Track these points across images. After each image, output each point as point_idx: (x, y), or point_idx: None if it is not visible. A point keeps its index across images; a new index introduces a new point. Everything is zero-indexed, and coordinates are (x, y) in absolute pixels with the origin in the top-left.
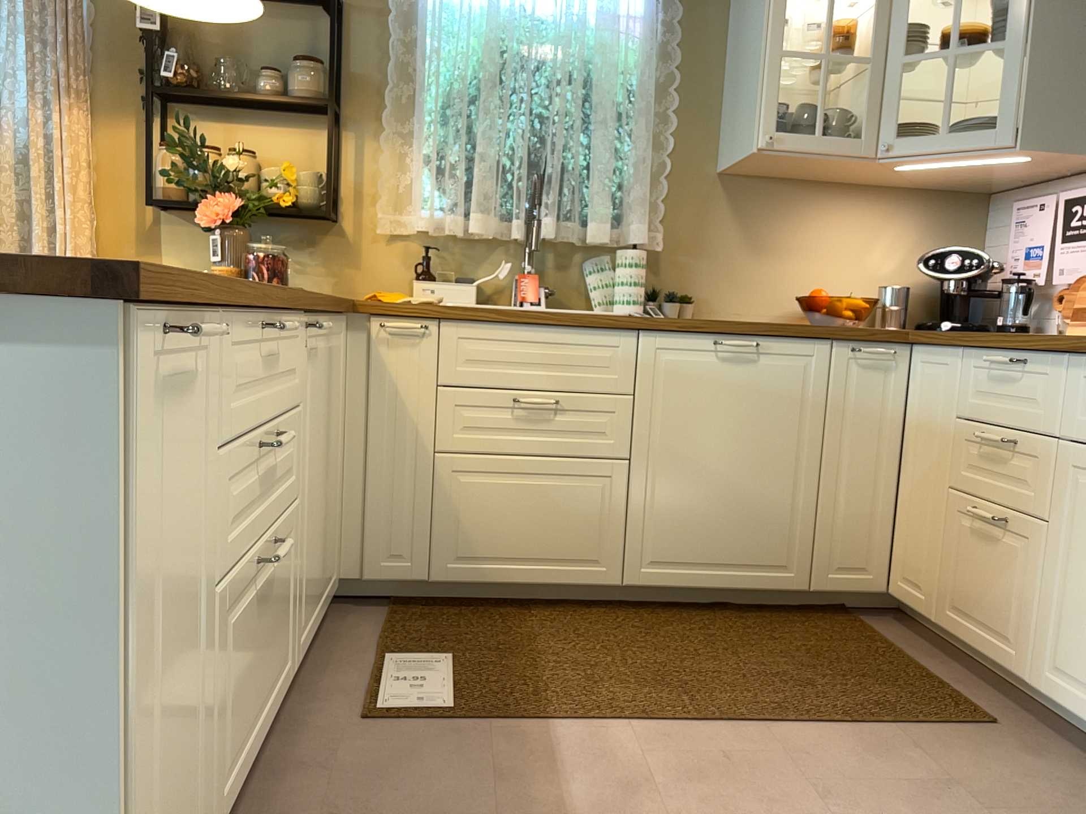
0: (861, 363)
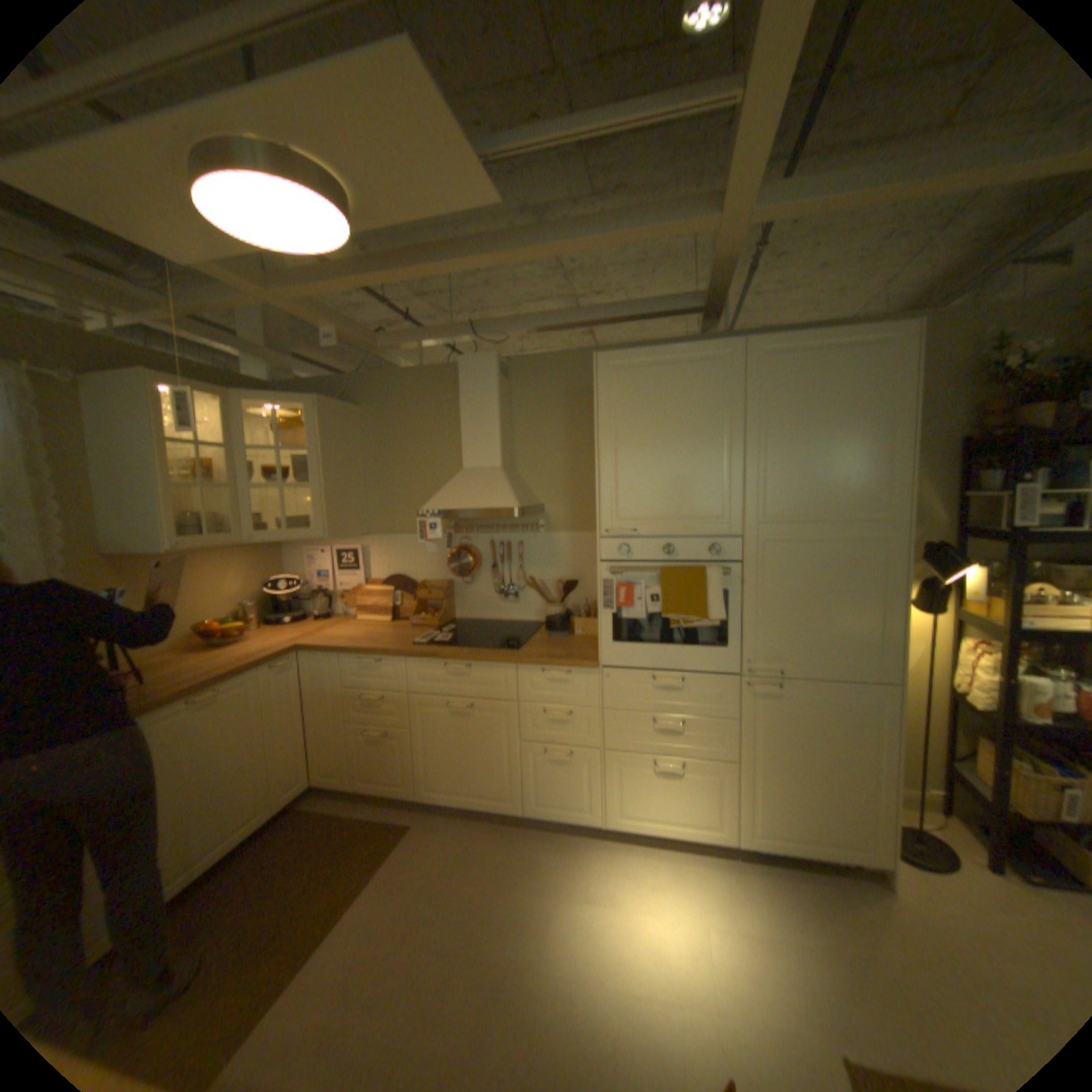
0: (273, 675)
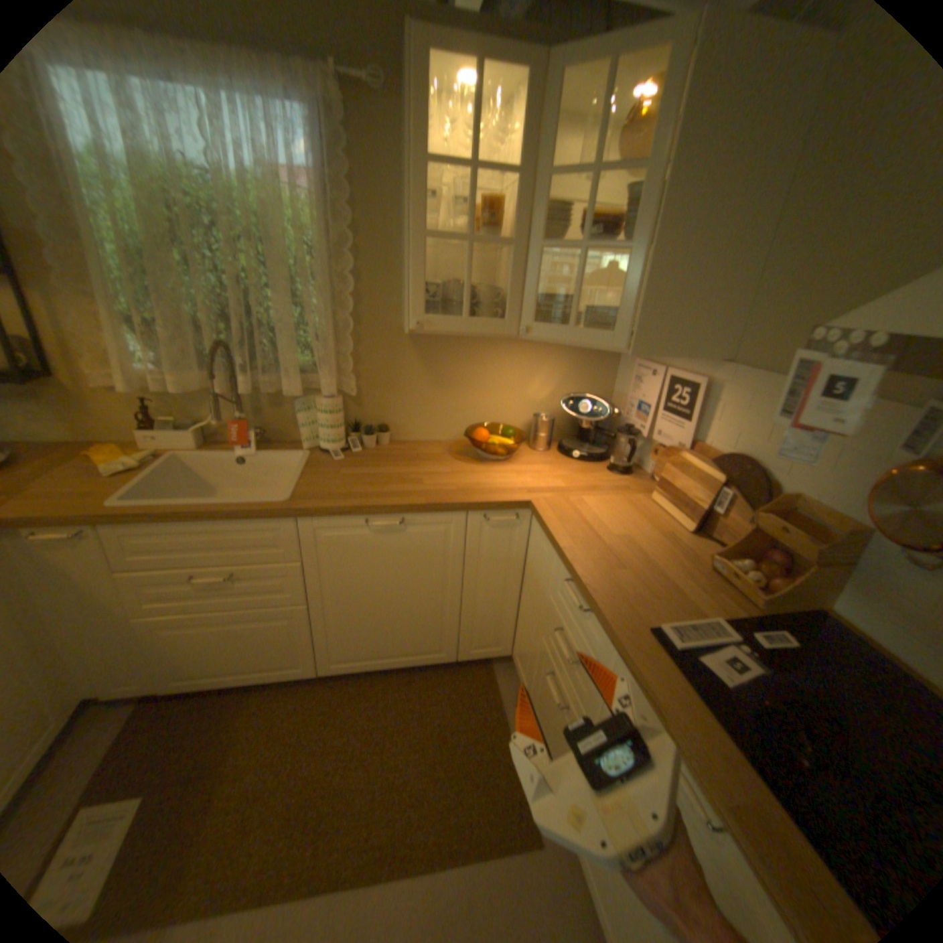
0: (491, 524)
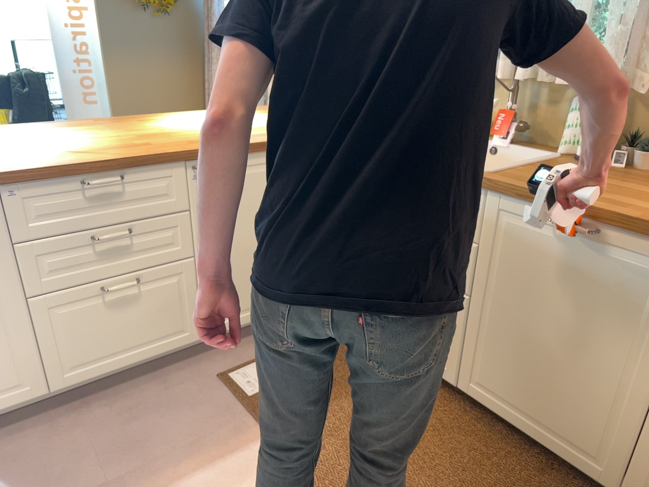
0: None
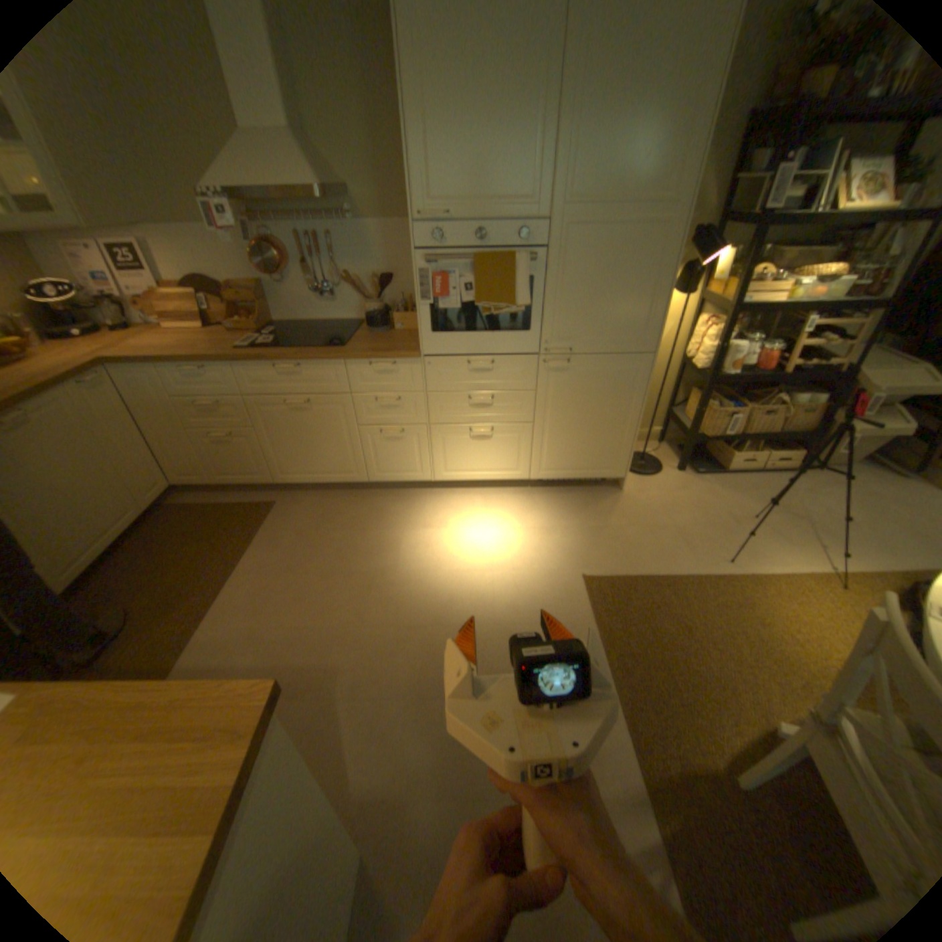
0: (85, 389)
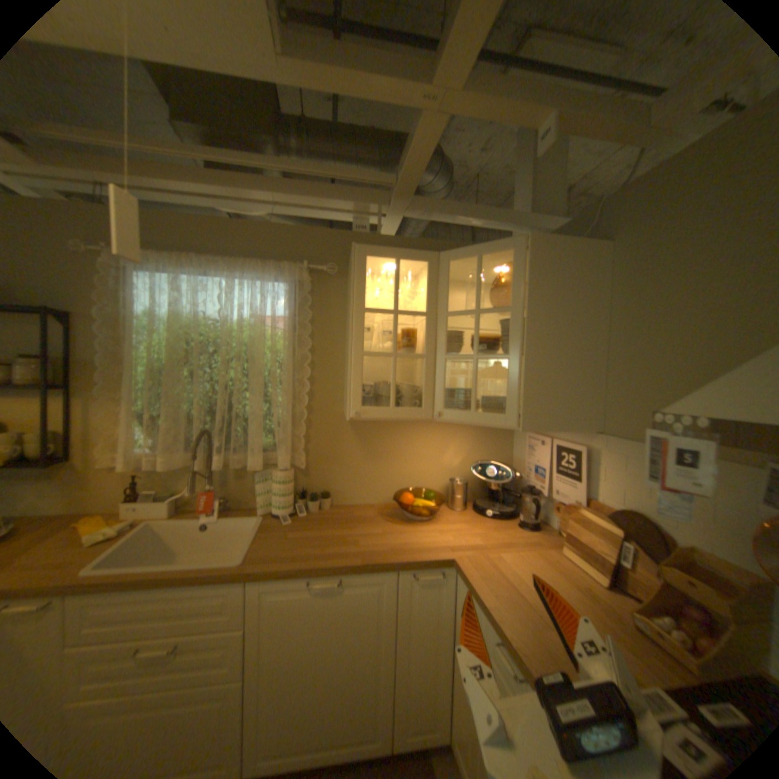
0: (420, 584)
